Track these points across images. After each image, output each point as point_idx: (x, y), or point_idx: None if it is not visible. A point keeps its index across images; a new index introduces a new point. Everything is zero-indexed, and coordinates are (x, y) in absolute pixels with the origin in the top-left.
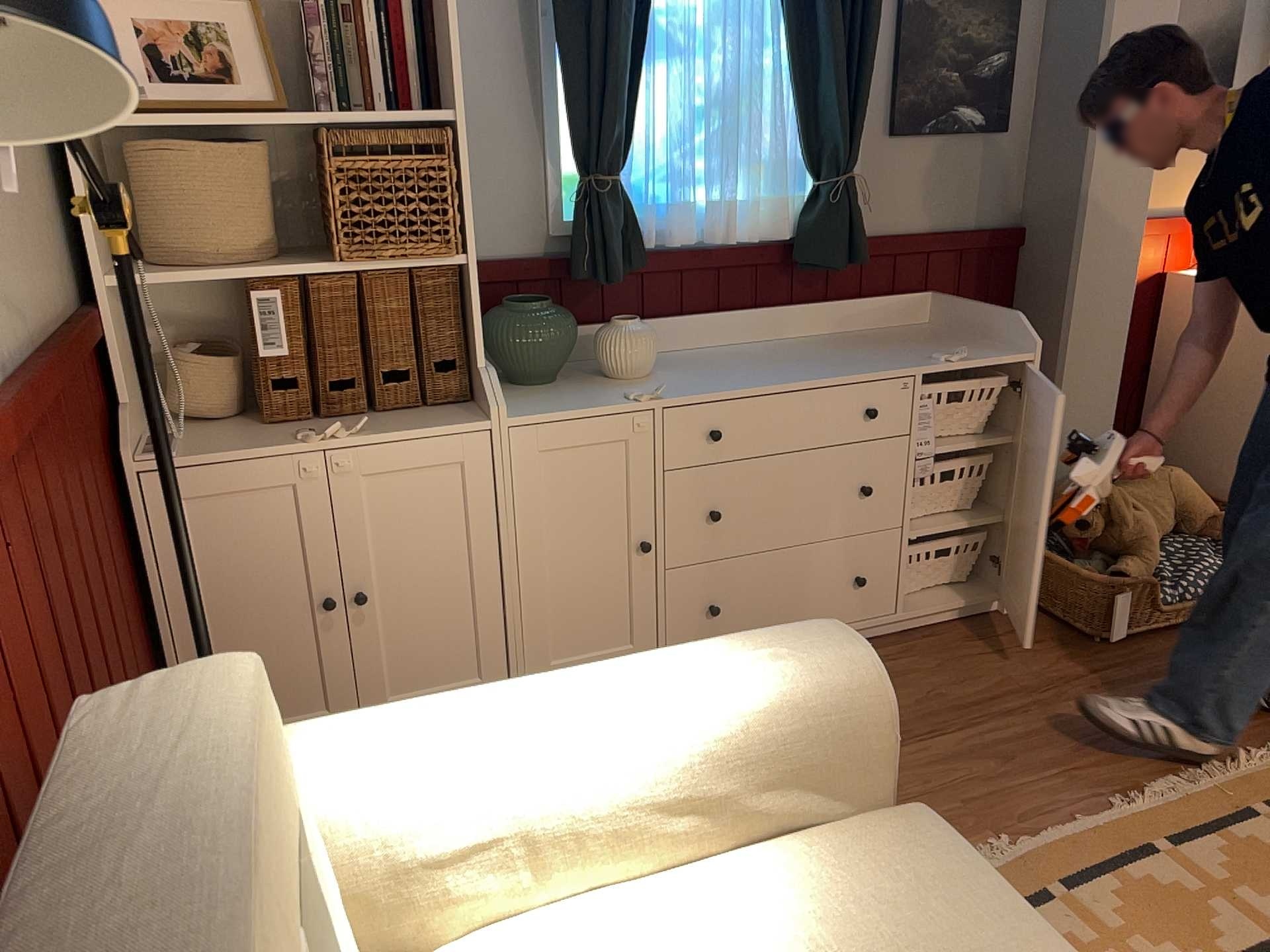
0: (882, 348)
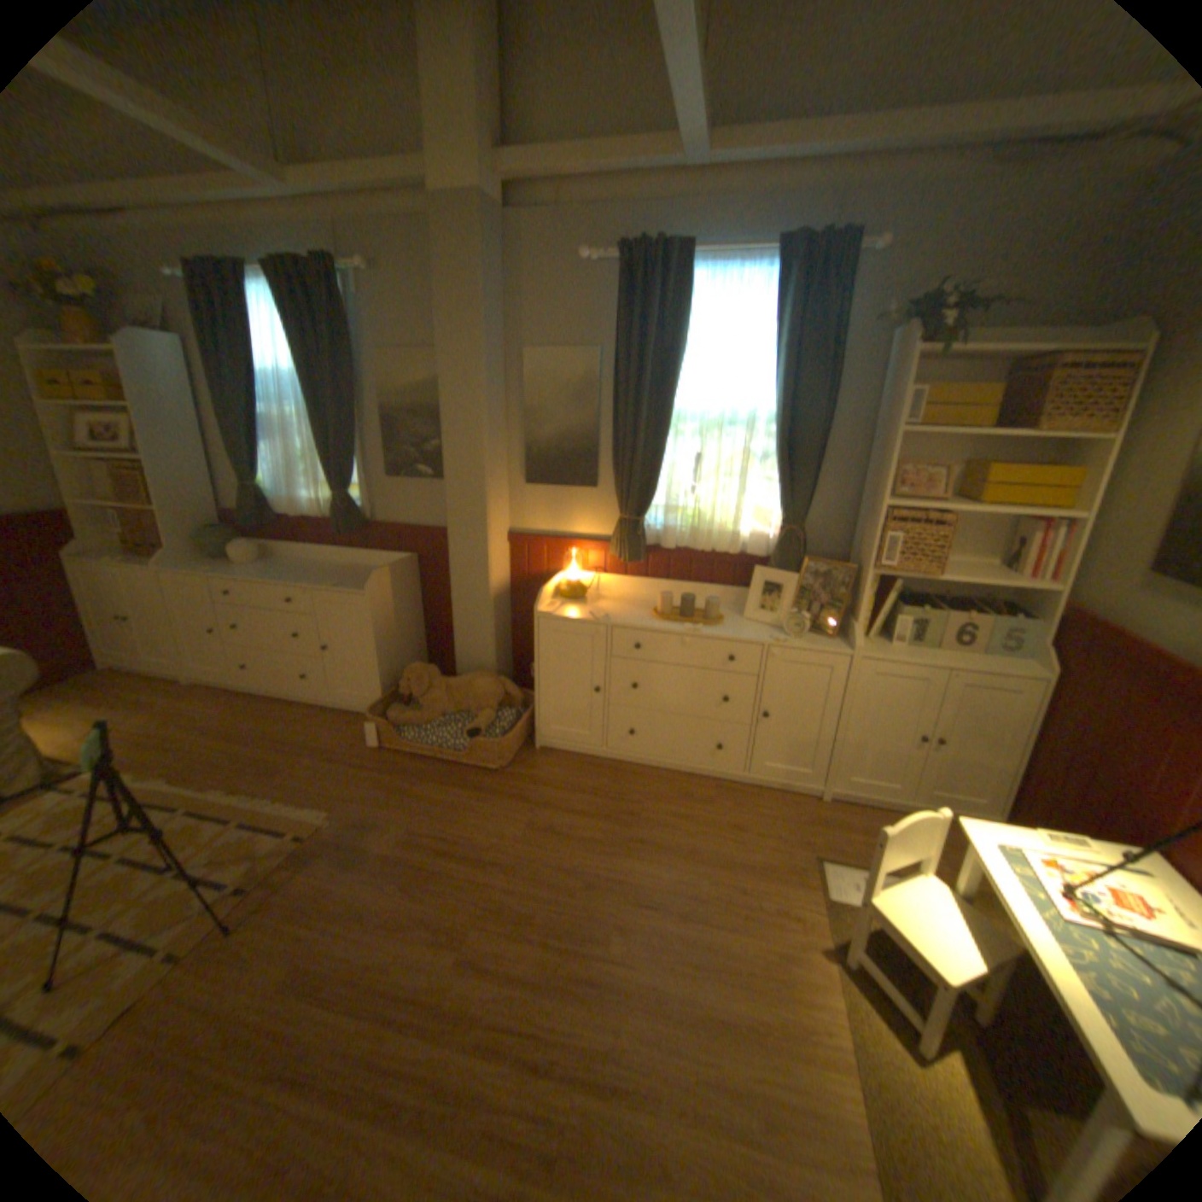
0: (347, 575)
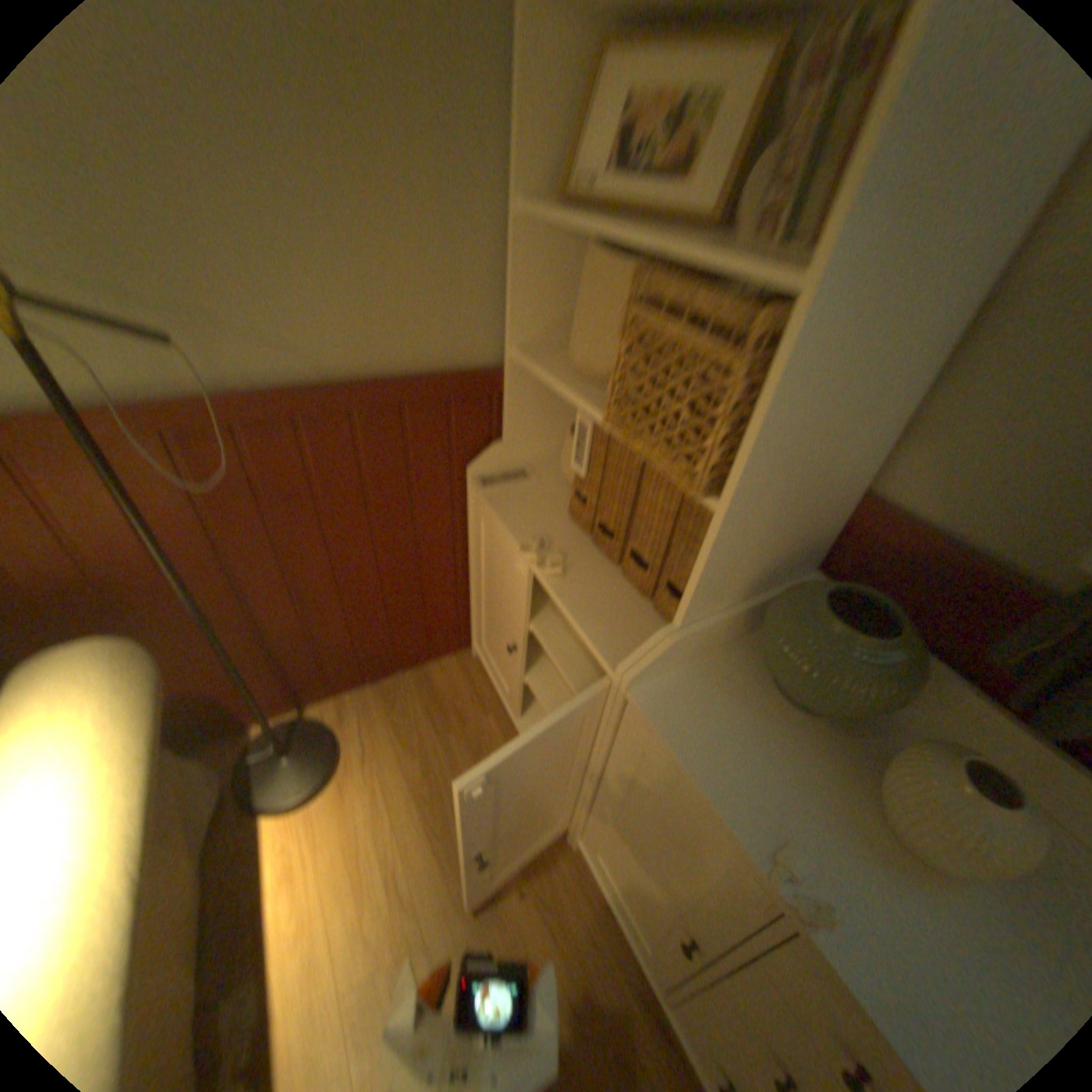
0: None
